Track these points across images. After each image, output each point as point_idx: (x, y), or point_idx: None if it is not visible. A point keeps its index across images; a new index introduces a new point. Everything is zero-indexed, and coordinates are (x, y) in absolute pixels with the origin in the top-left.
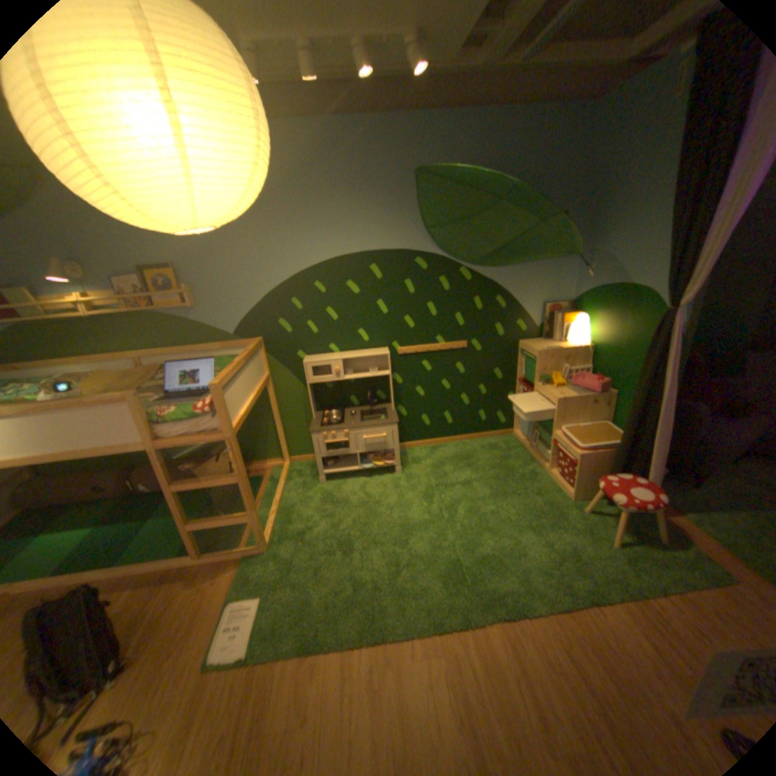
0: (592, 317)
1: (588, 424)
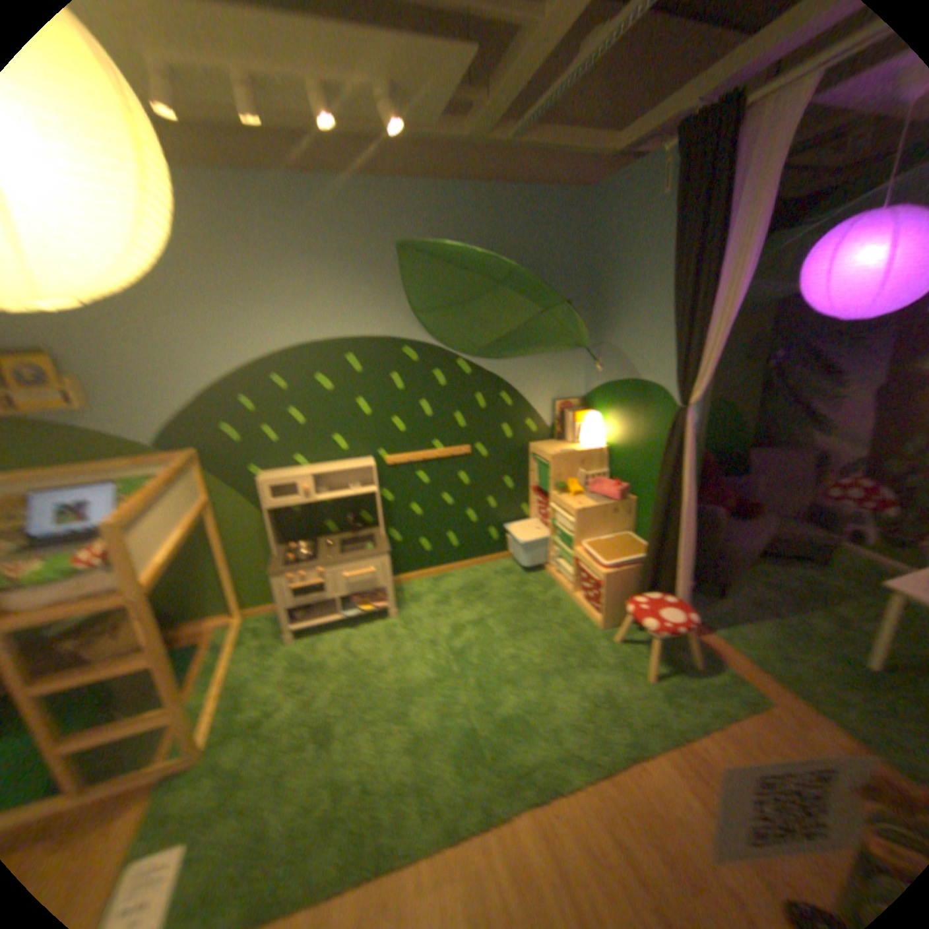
0: (604, 415)
1: (609, 536)
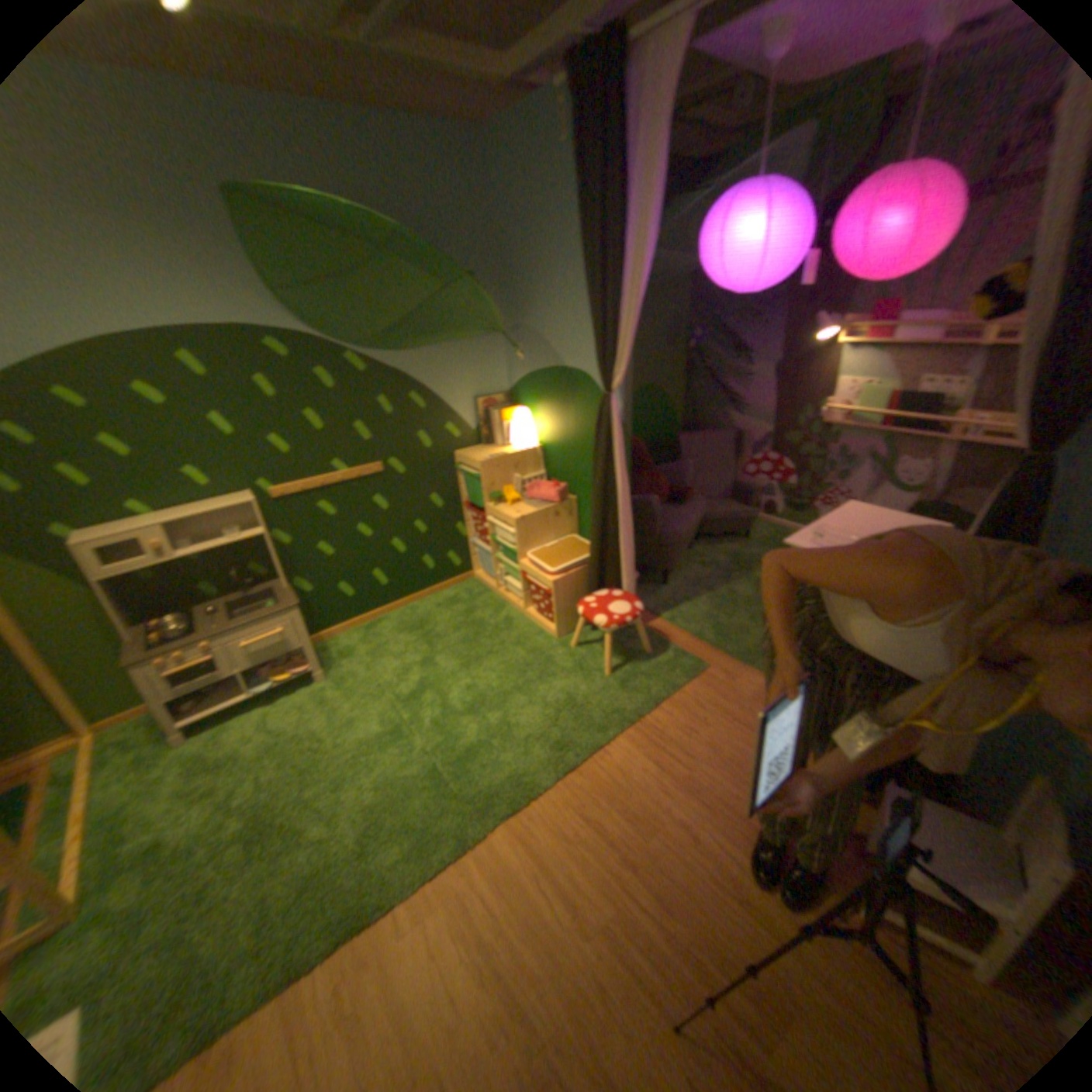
0: (534, 411)
1: (554, 543)
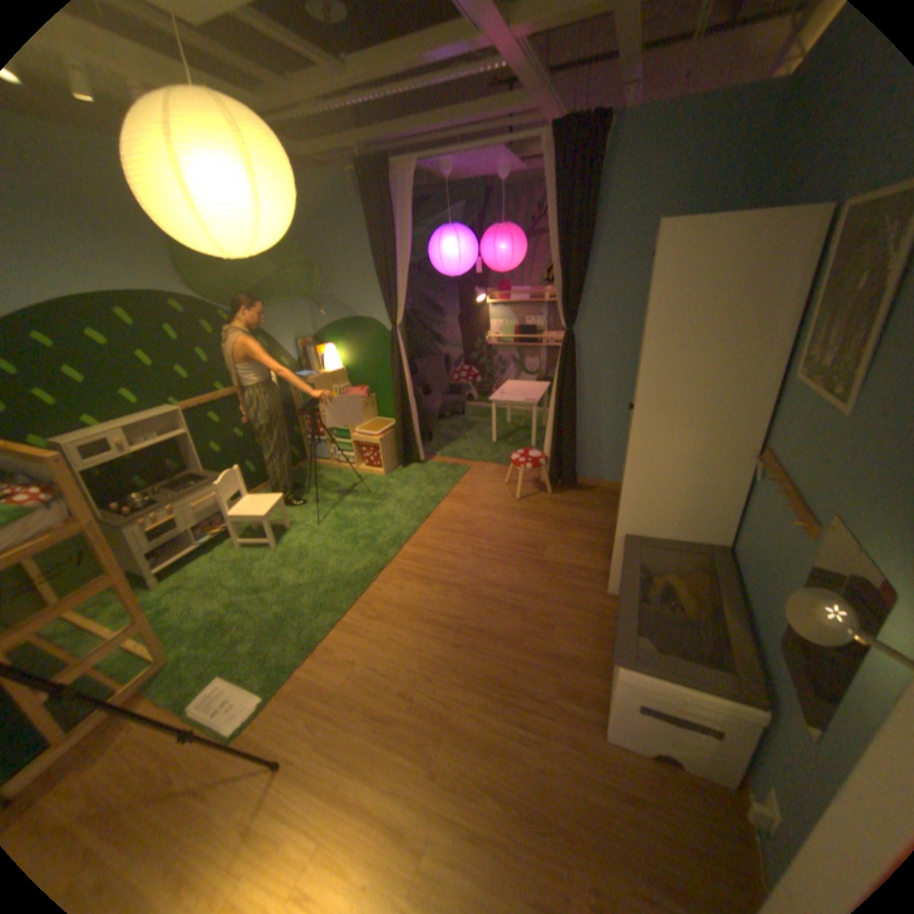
0: (336, 347)
1: (368, 423)
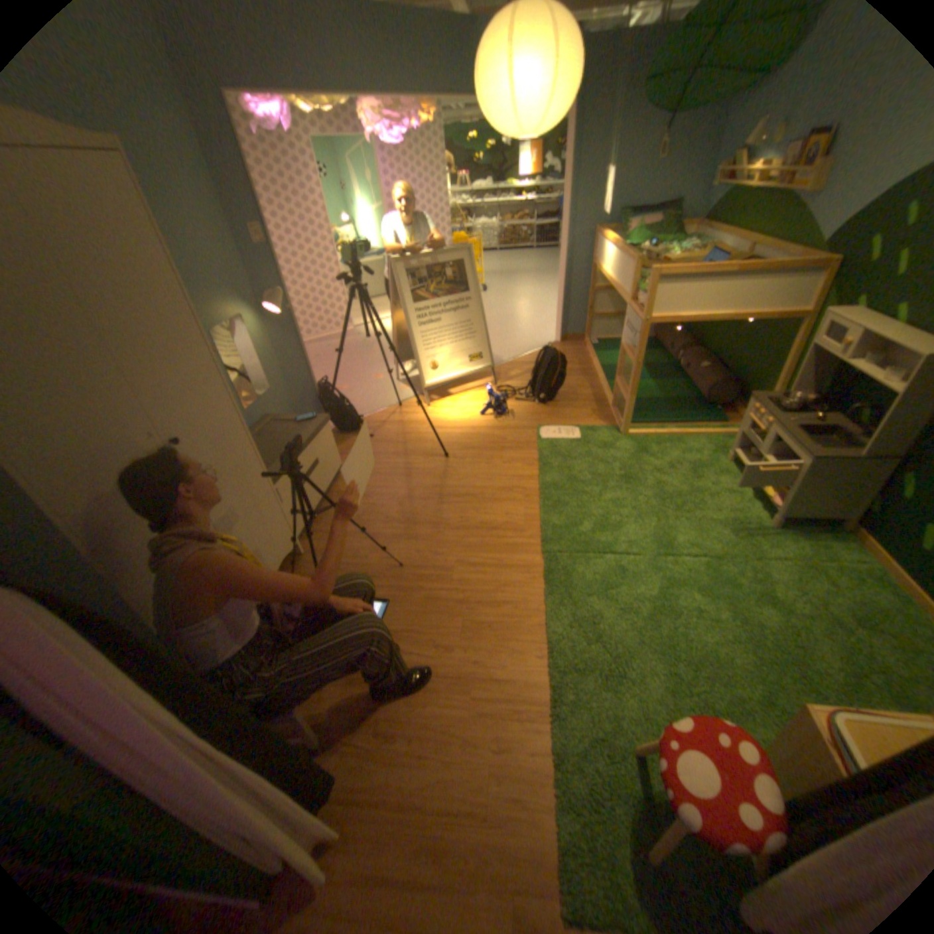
0: None
1: None
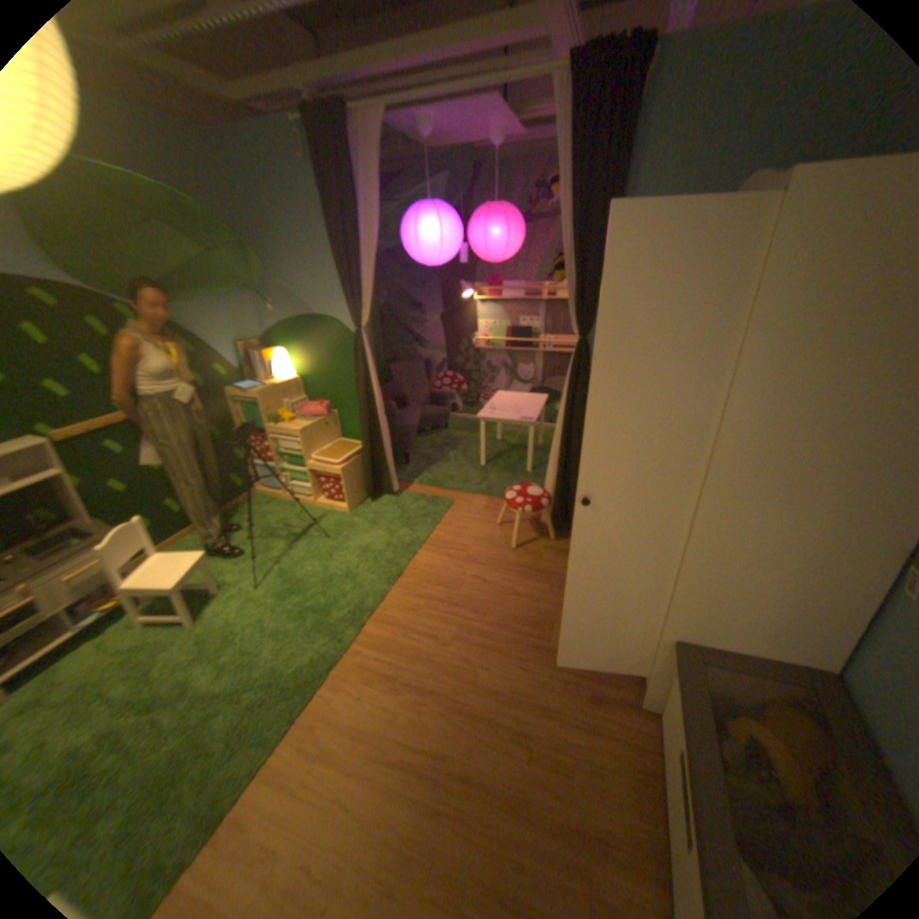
0: (289, 351)
1: (330, 445)
